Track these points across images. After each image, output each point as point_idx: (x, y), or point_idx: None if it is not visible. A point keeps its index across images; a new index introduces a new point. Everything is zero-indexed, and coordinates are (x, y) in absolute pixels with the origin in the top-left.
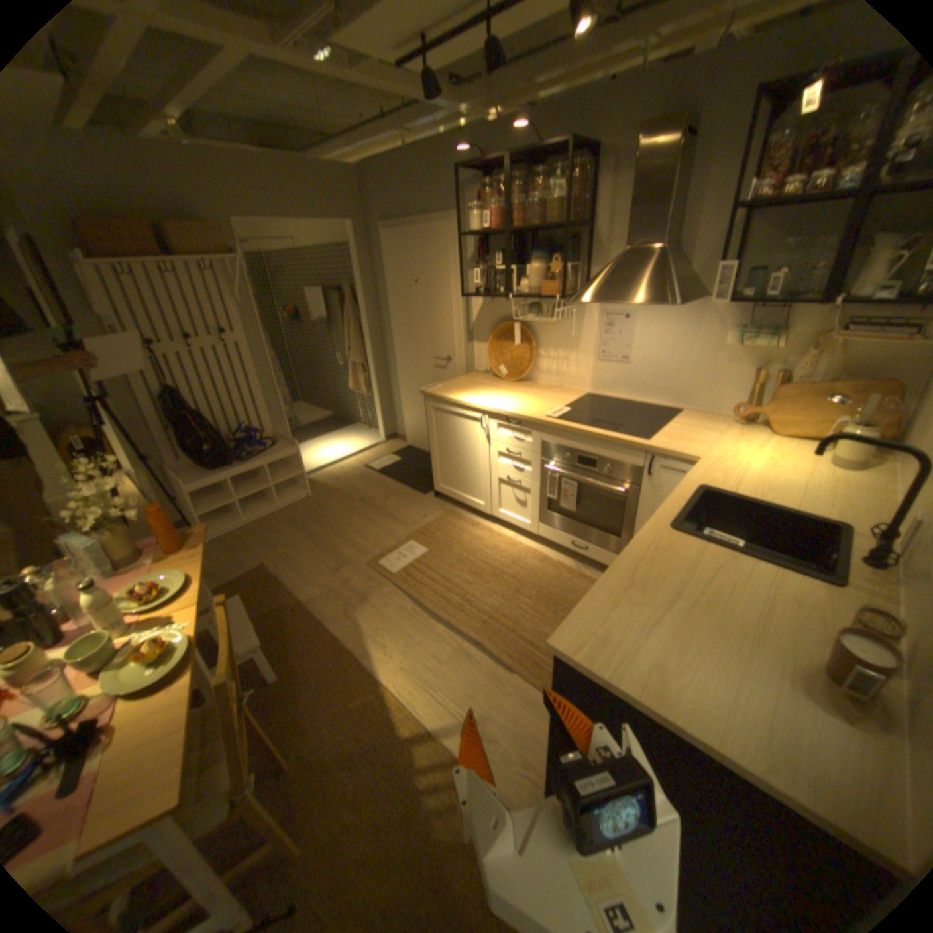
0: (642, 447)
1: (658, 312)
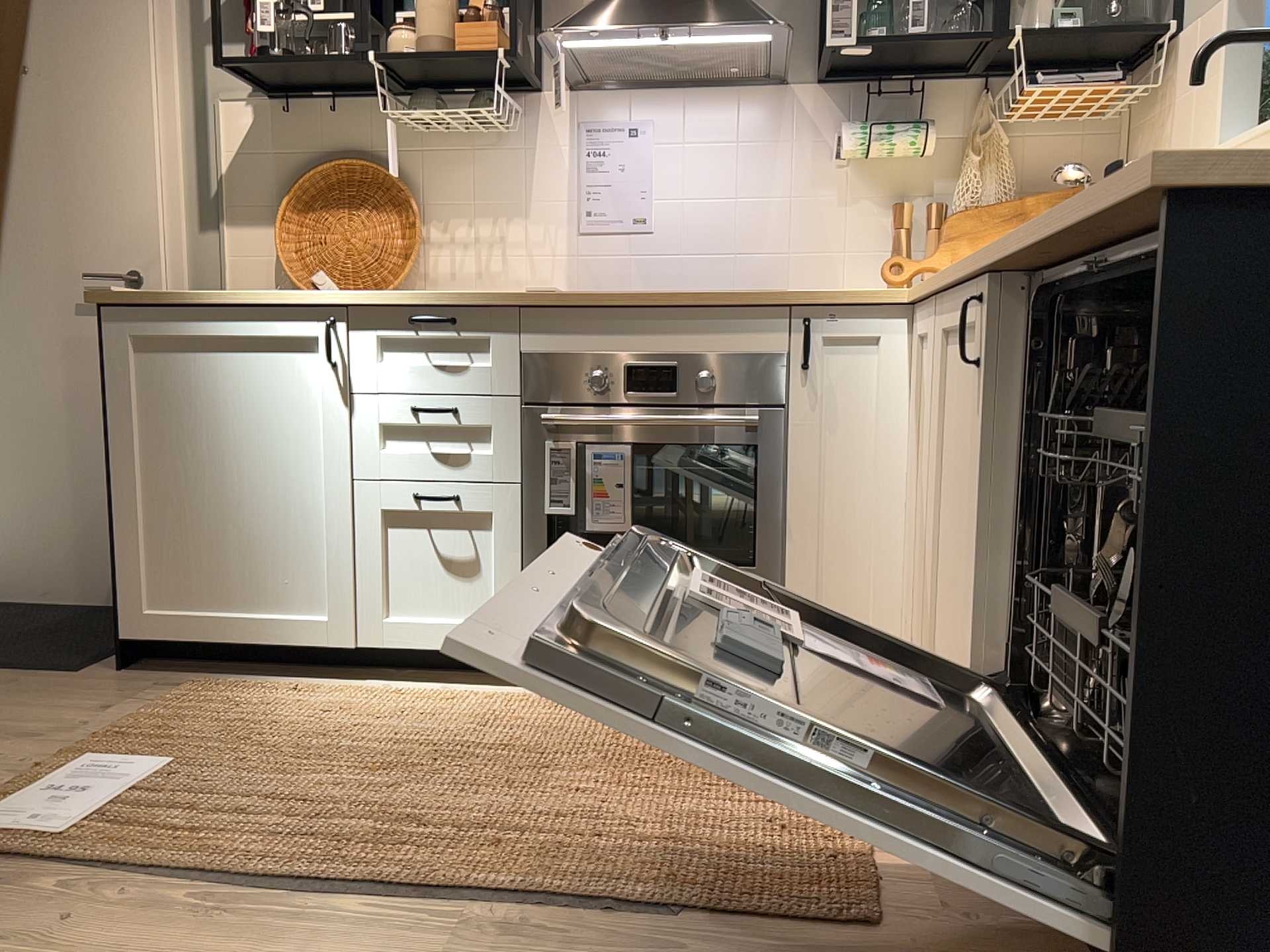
0: (787, 300)
1: (697, 120)
